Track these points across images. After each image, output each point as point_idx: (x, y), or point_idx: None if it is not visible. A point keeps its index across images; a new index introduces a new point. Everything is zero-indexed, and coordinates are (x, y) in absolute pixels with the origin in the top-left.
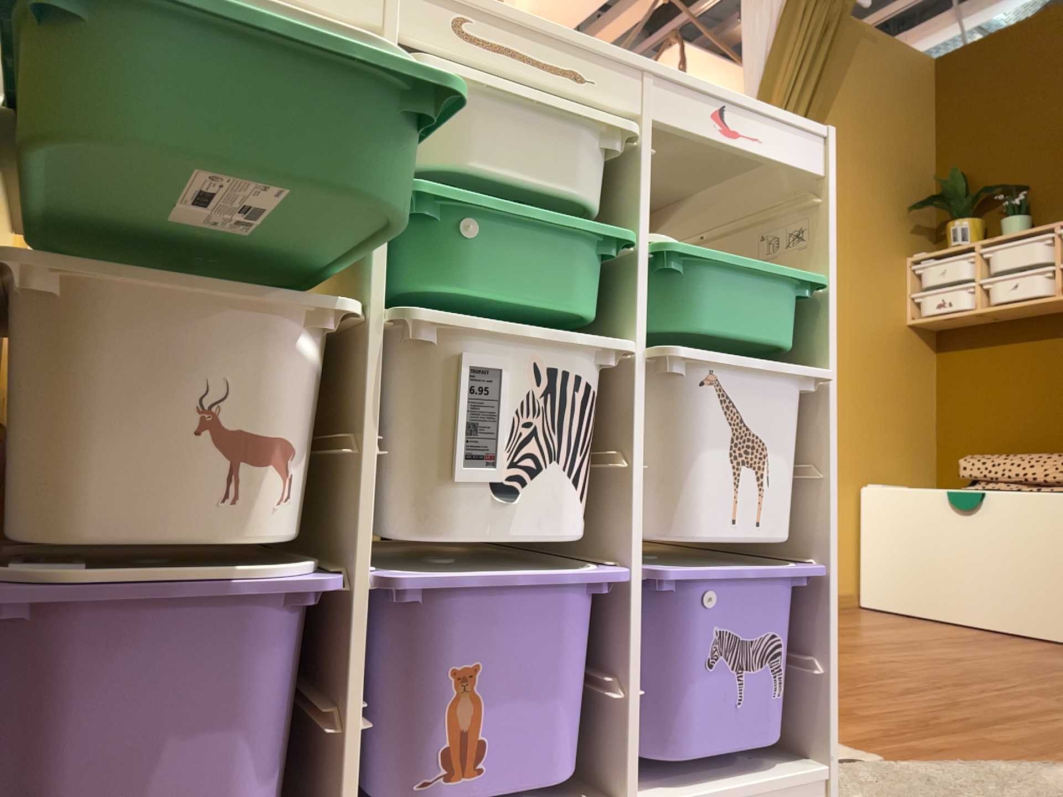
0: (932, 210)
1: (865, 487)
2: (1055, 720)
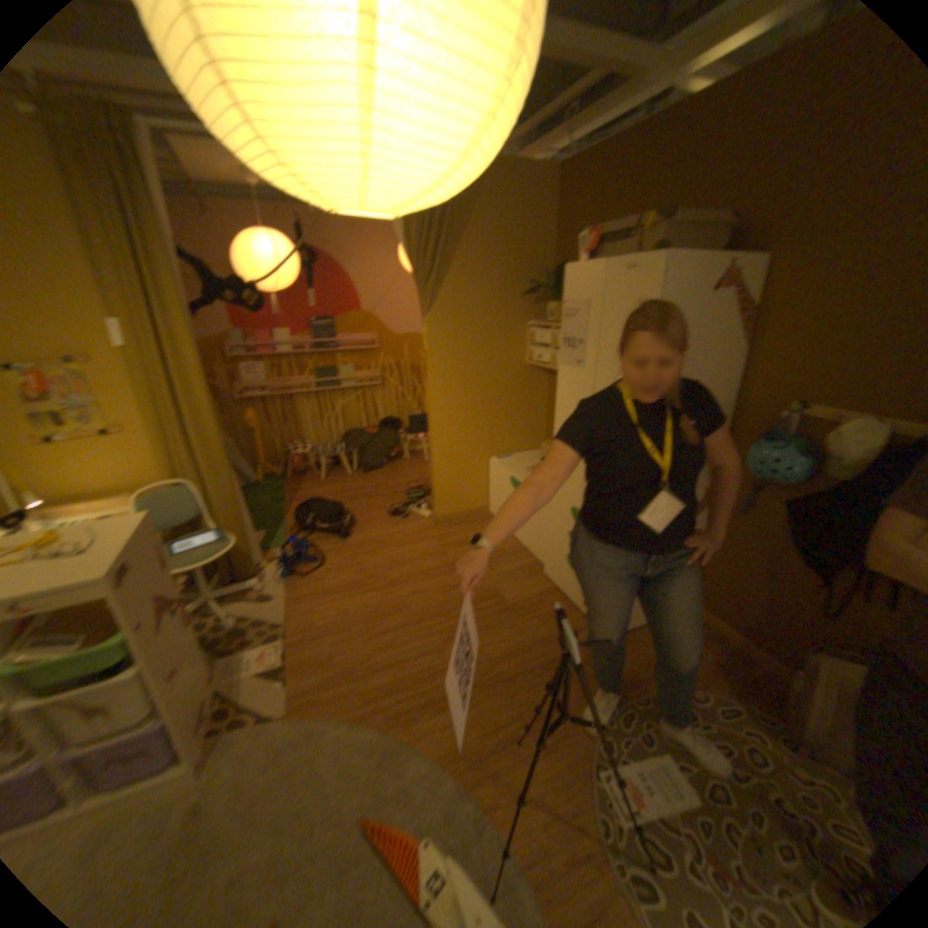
0: (541, 294)
1: (489, 463)
2: (409, 674)
